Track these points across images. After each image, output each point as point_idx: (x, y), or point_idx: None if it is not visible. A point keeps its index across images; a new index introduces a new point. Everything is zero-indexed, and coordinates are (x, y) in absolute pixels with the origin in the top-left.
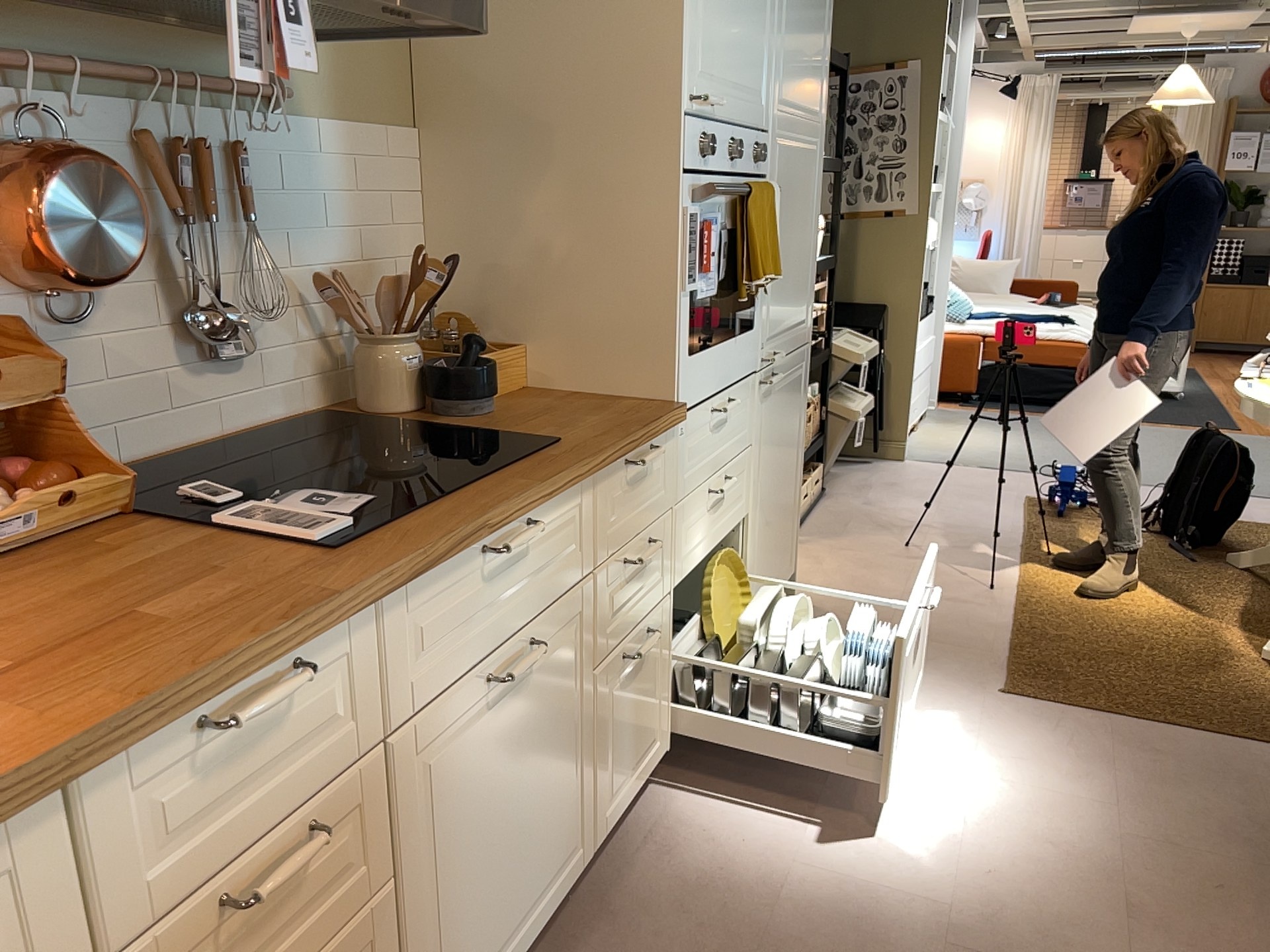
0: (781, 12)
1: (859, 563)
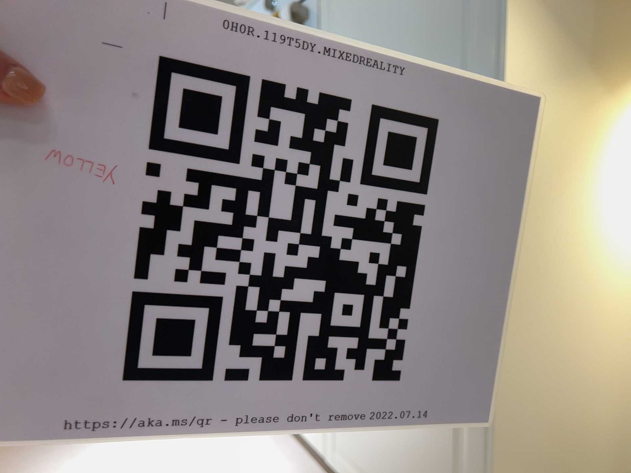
0: None
1: None
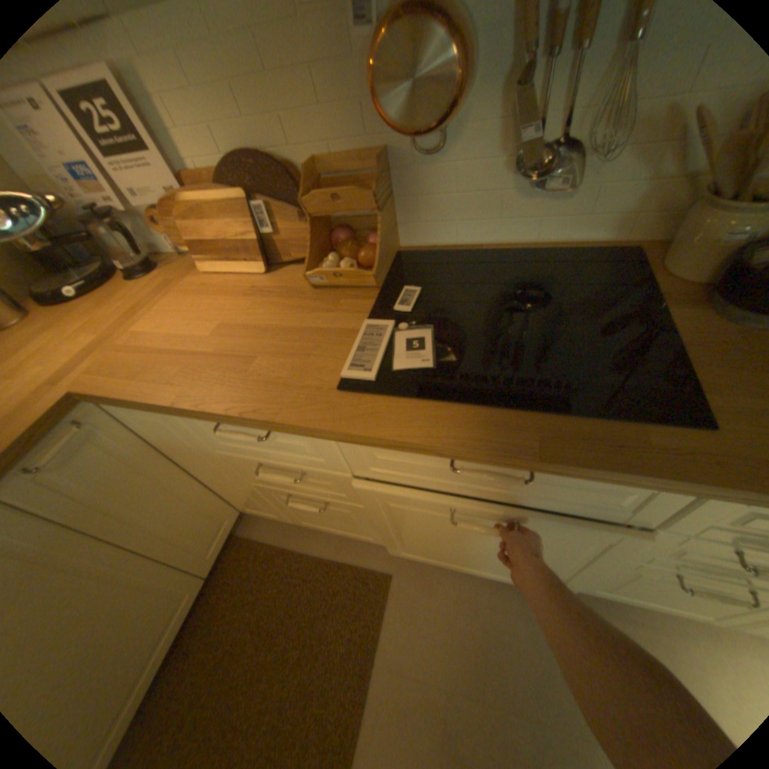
0: None
1: None
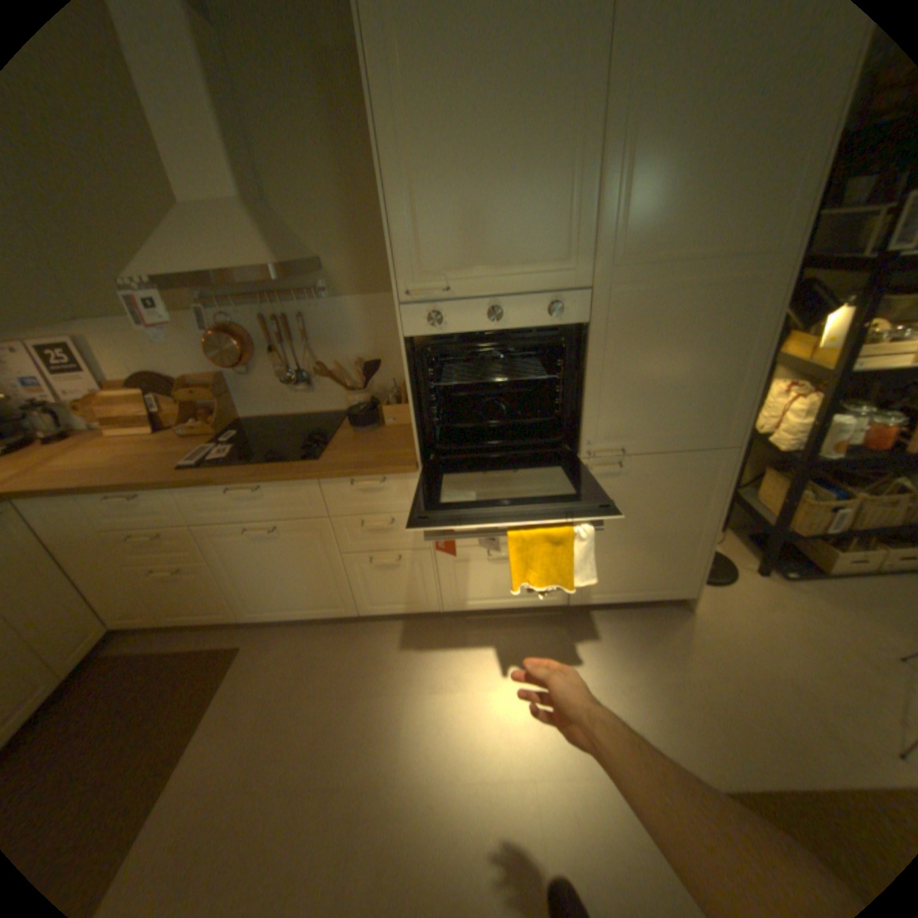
0: (609, 174)
1: (808, 635)
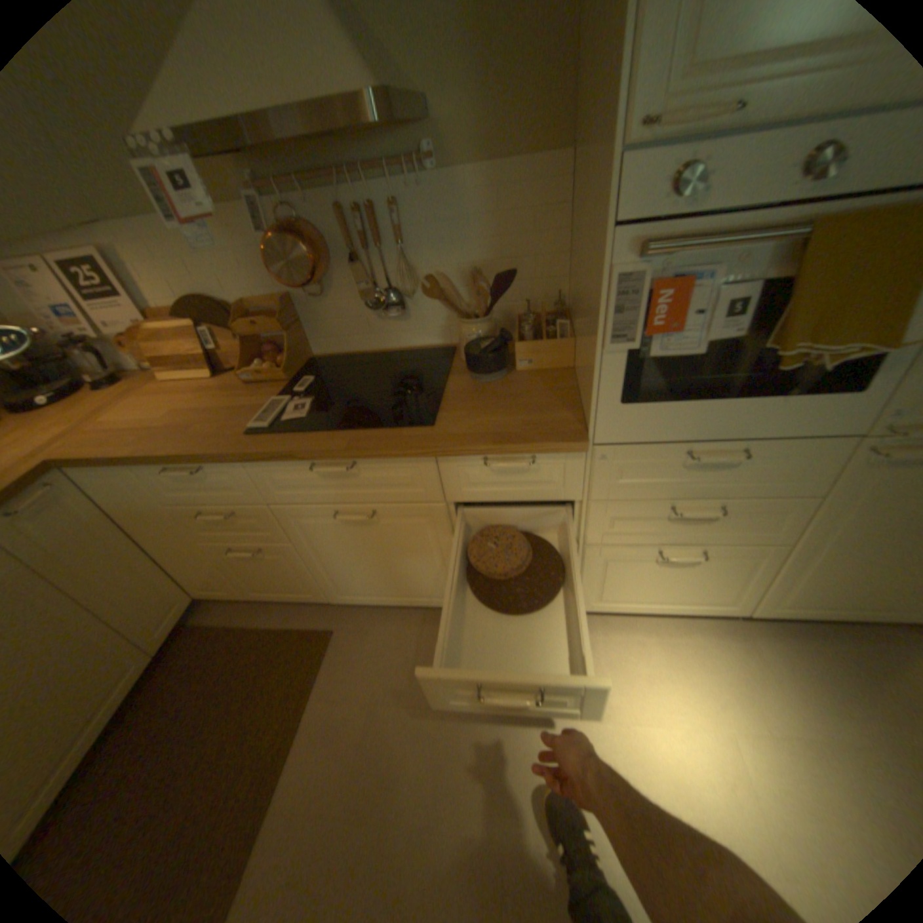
0: None
1: None
